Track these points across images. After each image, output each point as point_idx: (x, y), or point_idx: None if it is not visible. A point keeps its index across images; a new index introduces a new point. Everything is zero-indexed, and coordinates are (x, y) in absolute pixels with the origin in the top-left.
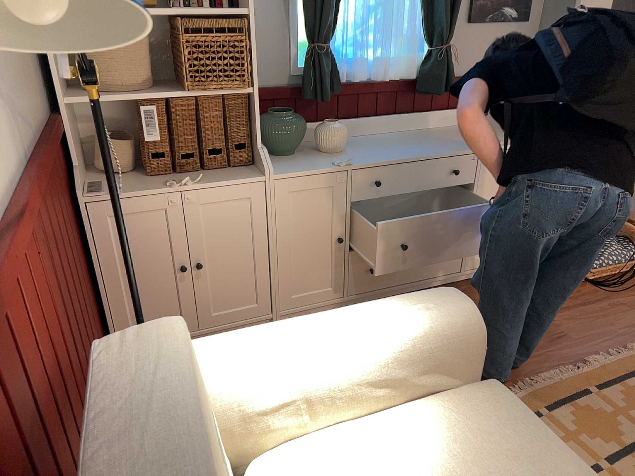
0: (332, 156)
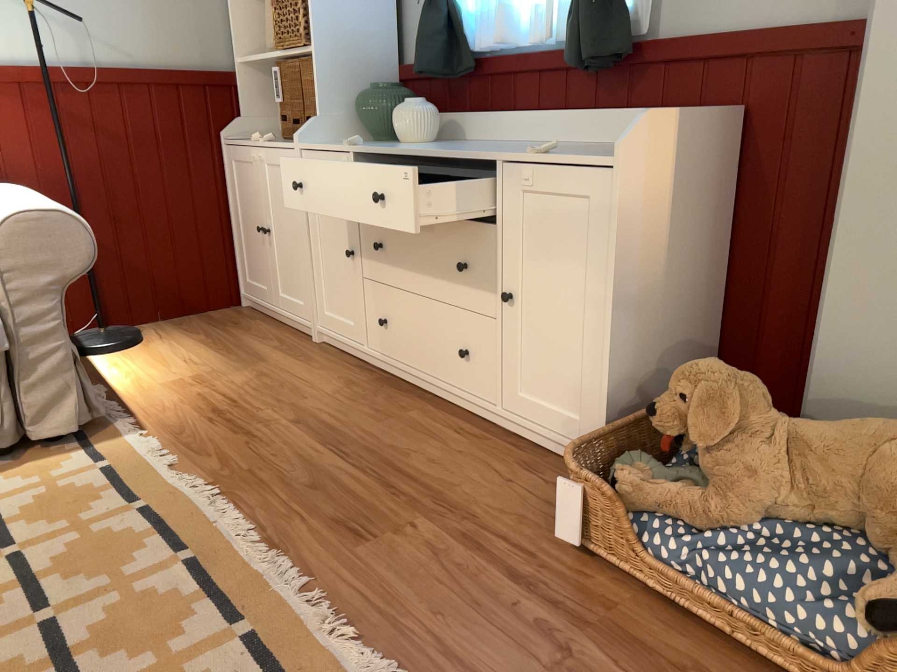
0: (387, 145)
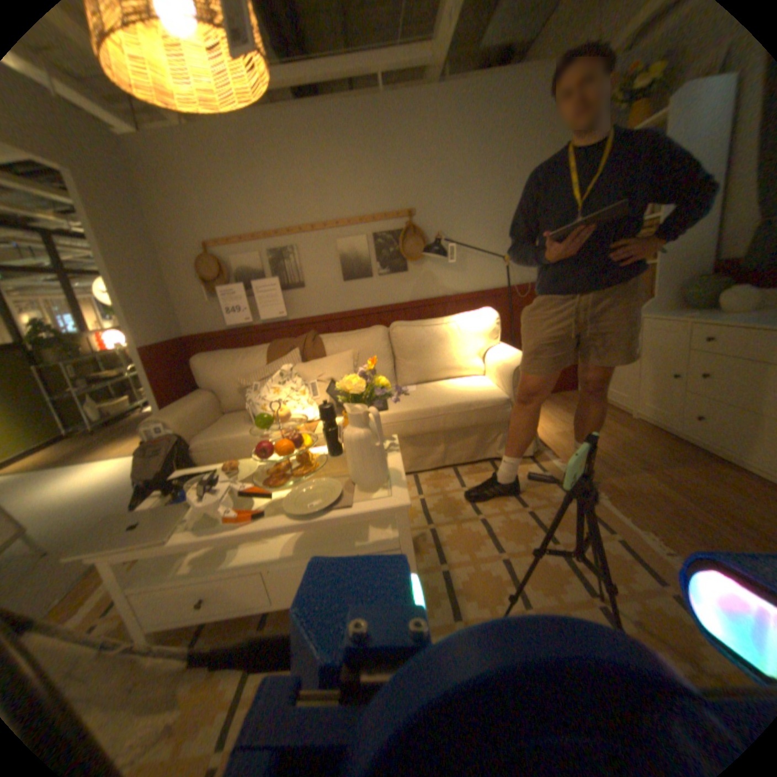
0: (715, 313)
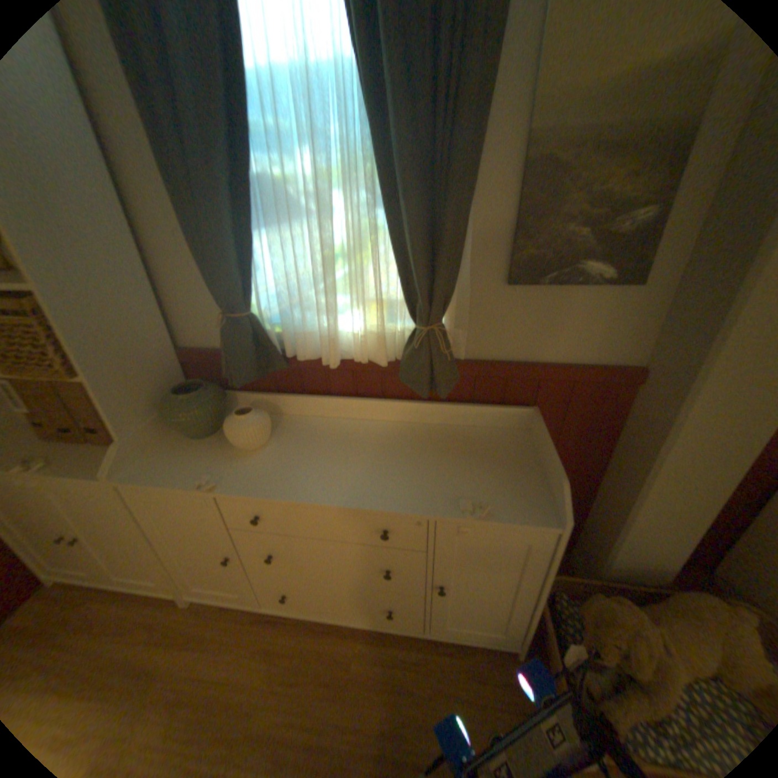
0: (231, 458)
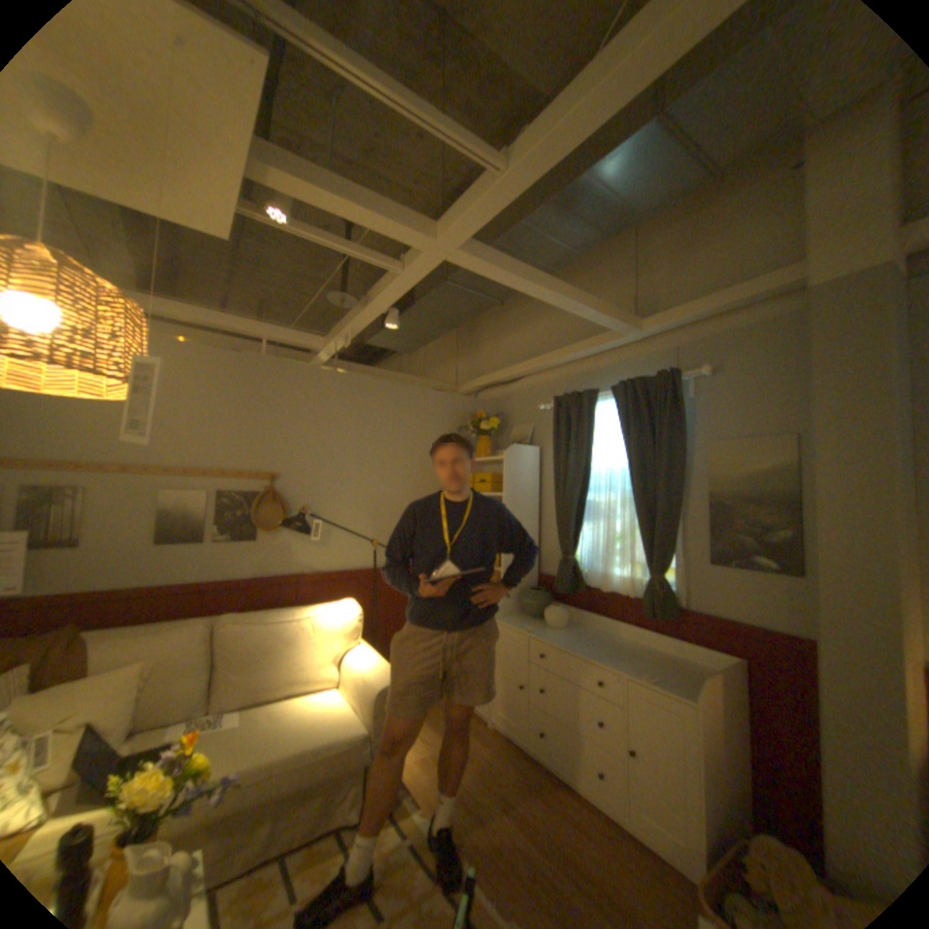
0: (542, 628)
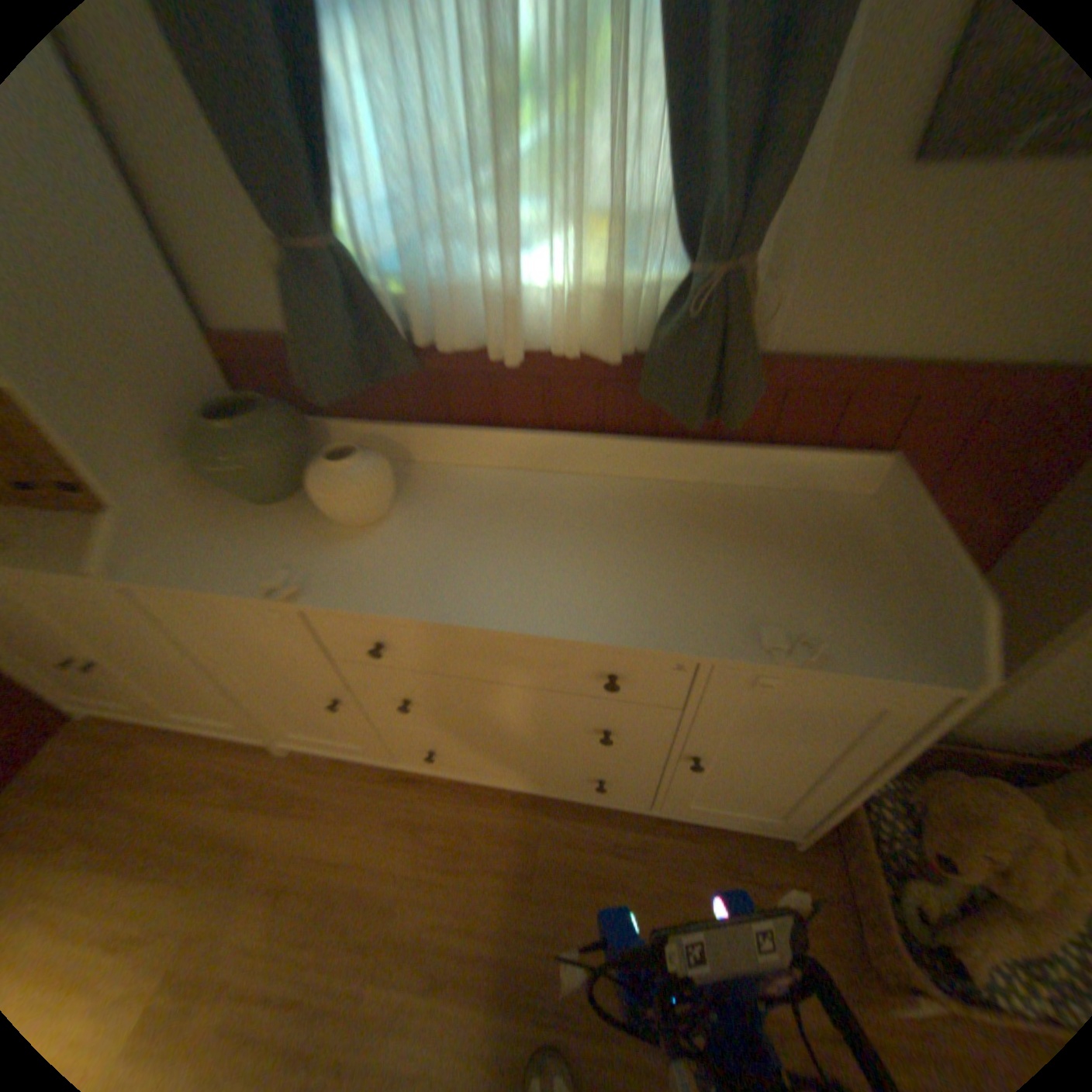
0: (329, 538)
